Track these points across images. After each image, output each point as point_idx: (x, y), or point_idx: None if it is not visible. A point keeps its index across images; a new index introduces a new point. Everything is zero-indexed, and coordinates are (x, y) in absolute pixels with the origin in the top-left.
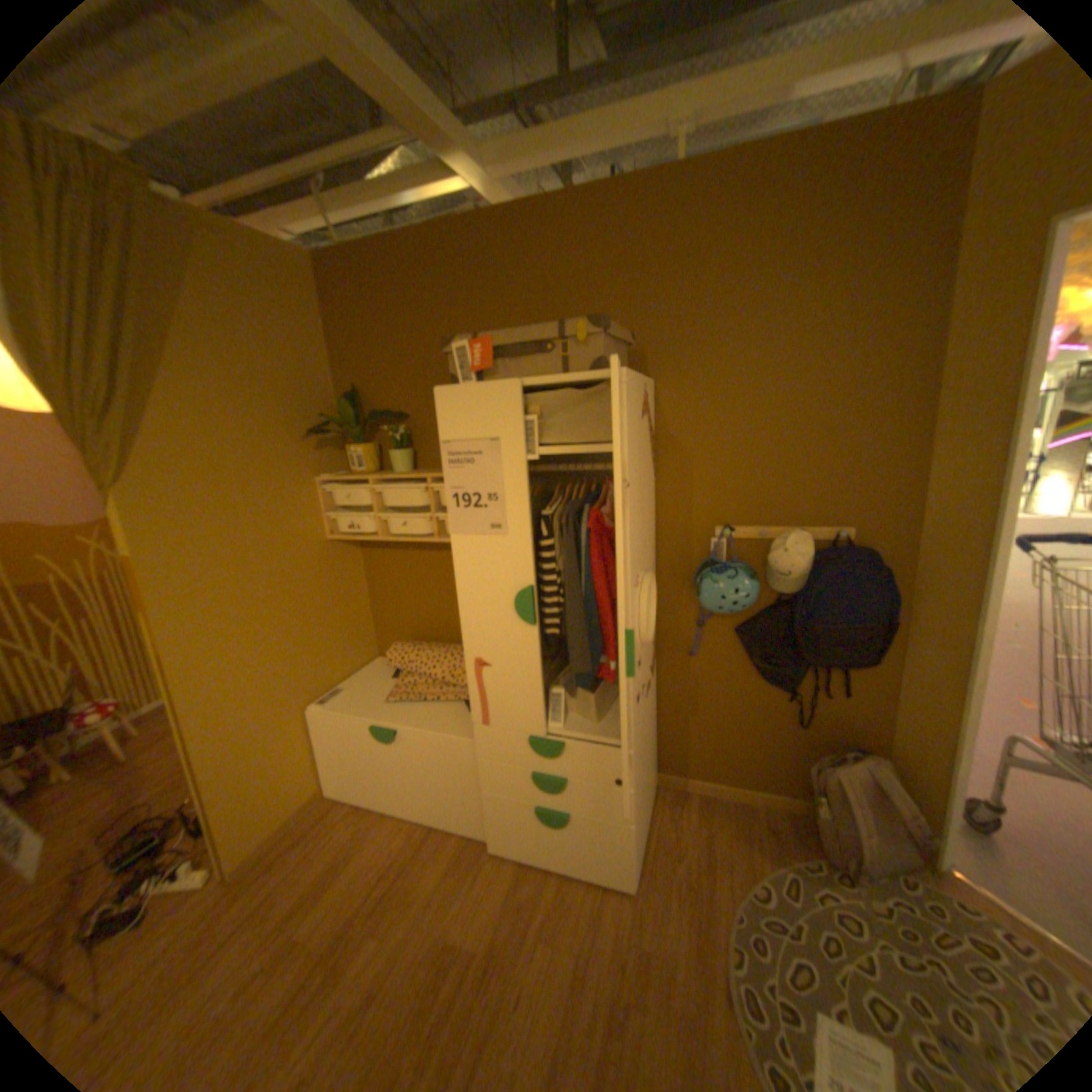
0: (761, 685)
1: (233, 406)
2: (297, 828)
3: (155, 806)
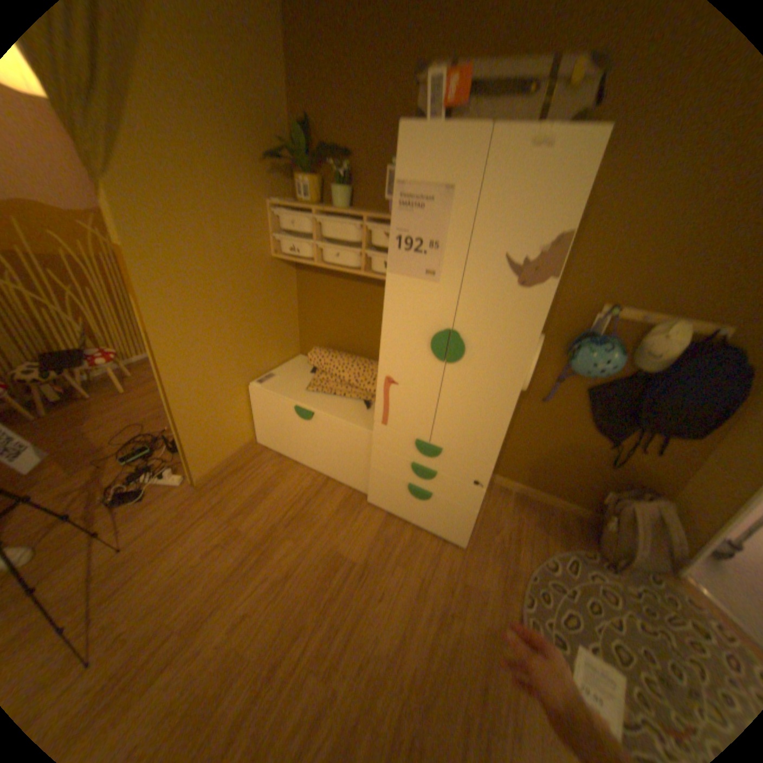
0: (592, 433)
1: (204, 116)
2: (239, 459)
3: (145, 426)
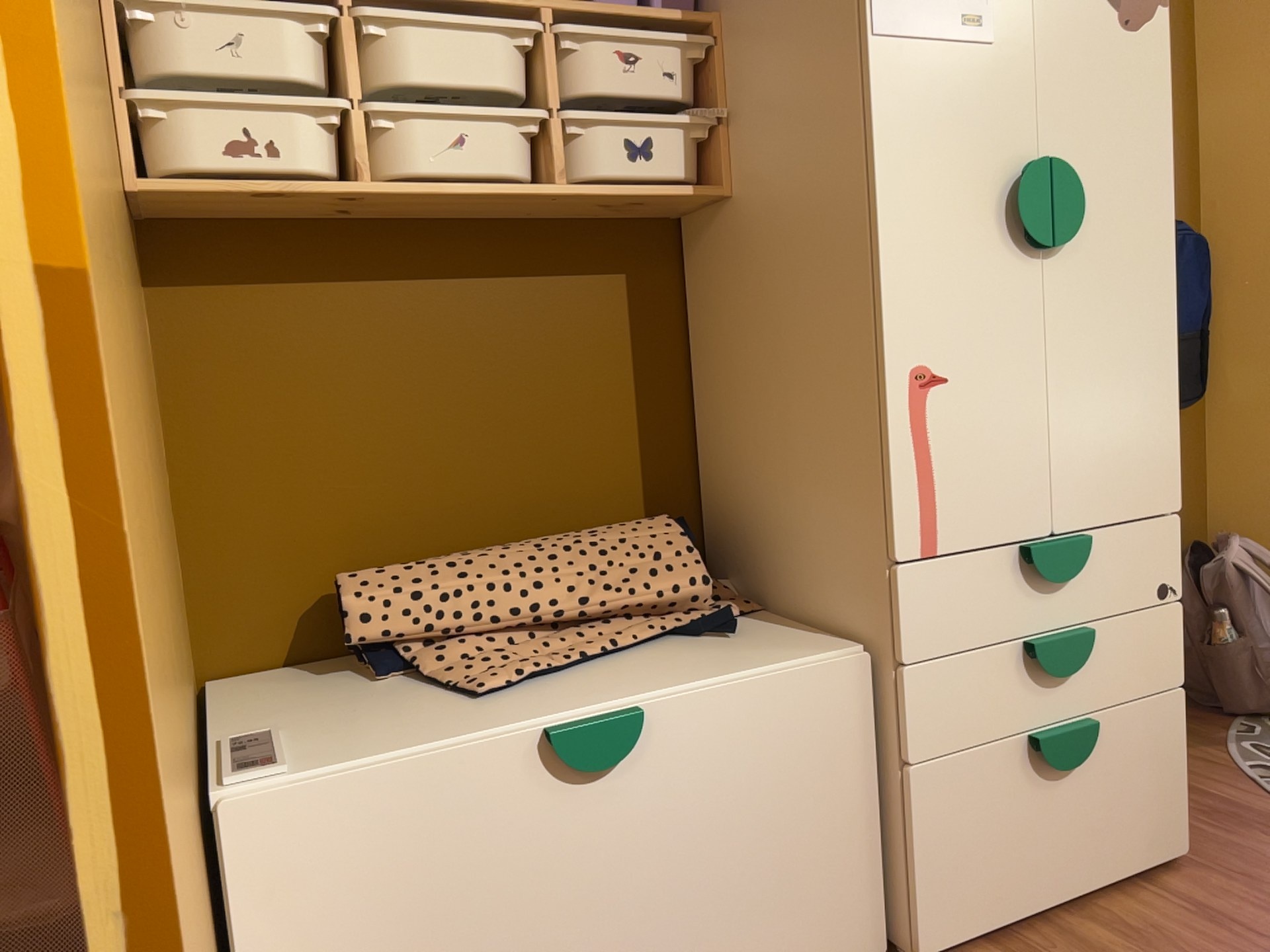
0: None
1: None
2: None
3: None
